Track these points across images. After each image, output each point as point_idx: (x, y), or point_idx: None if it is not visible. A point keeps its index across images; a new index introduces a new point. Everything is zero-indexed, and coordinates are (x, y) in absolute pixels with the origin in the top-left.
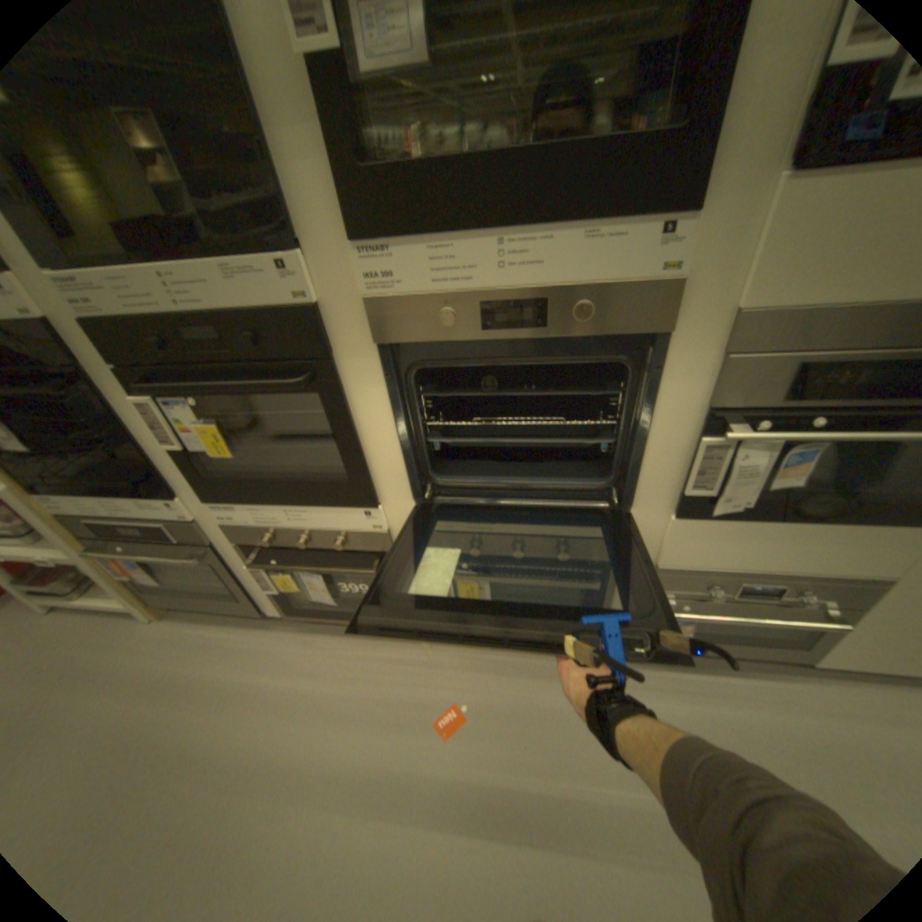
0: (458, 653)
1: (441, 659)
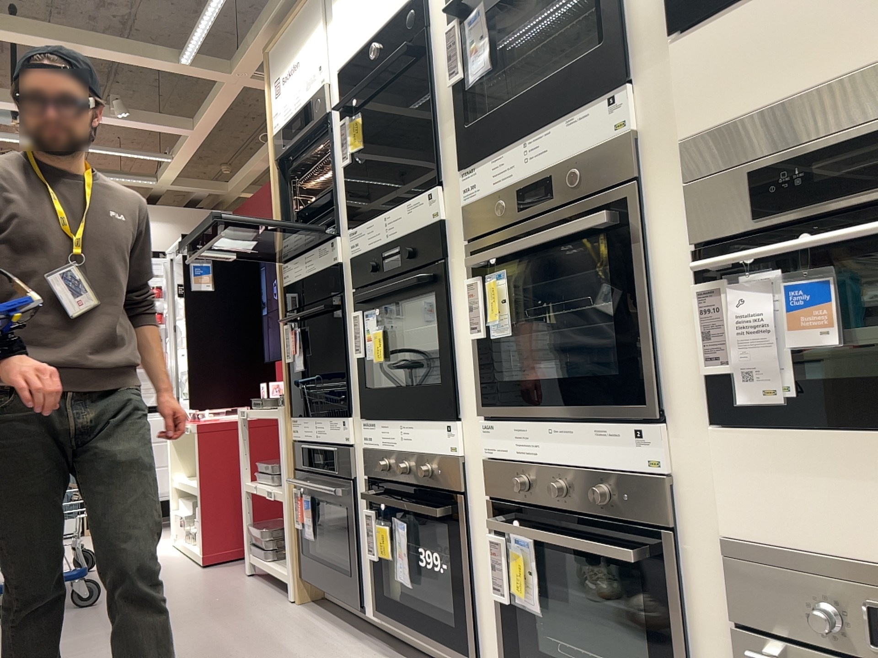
0: None
1: None
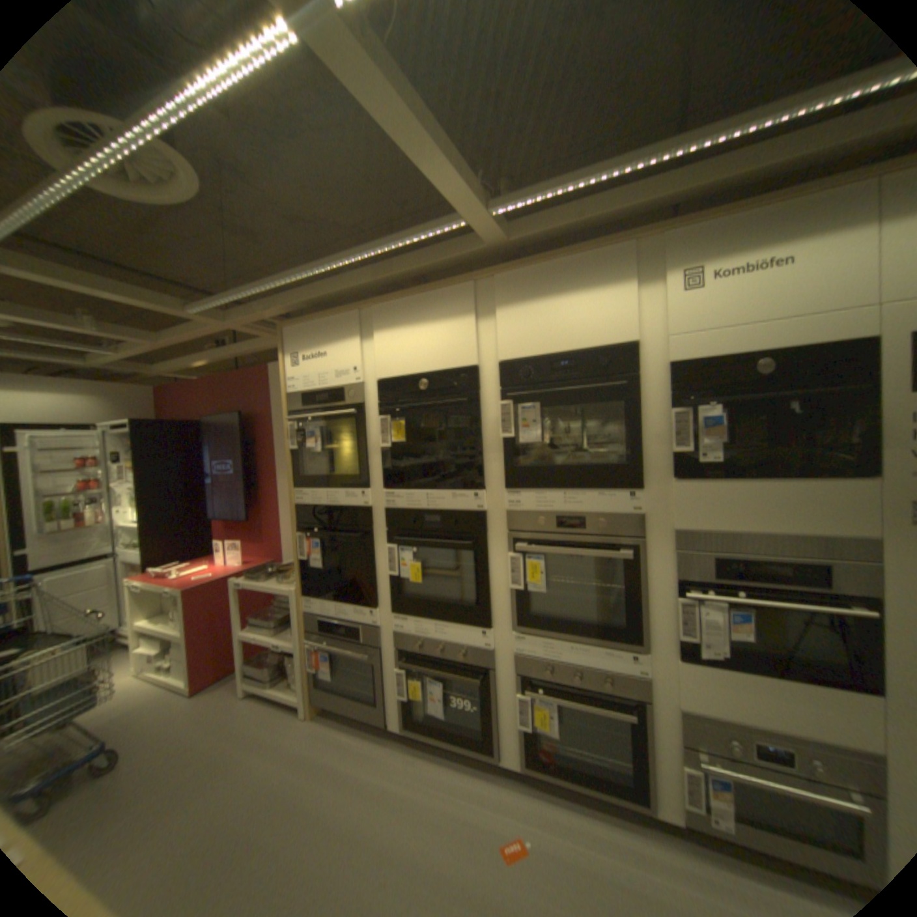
0: (530, 804)
1: (515, 805)
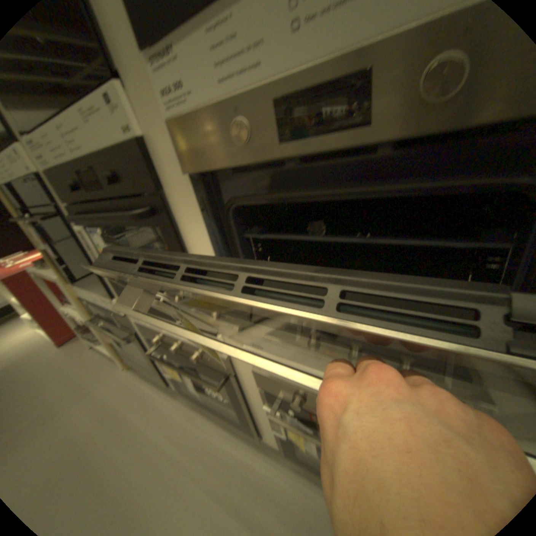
0: (292, 480)
1: (276, 480)
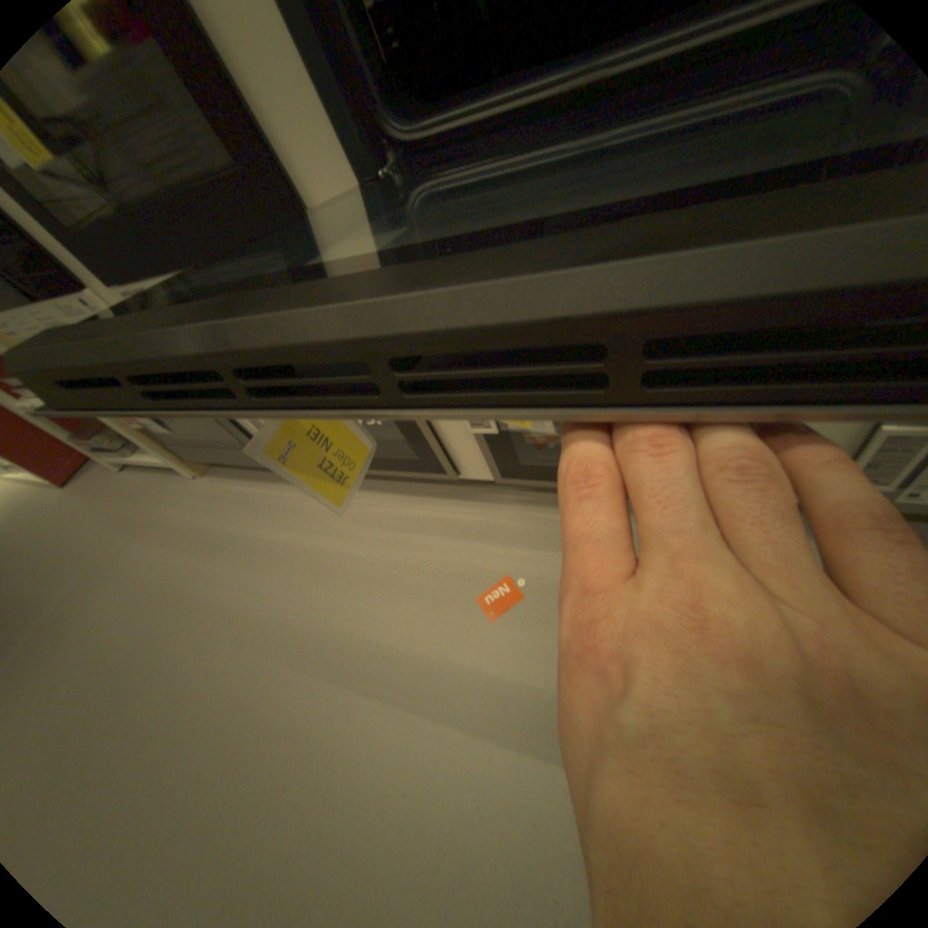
0: (519, 511)
1: (496, 518)
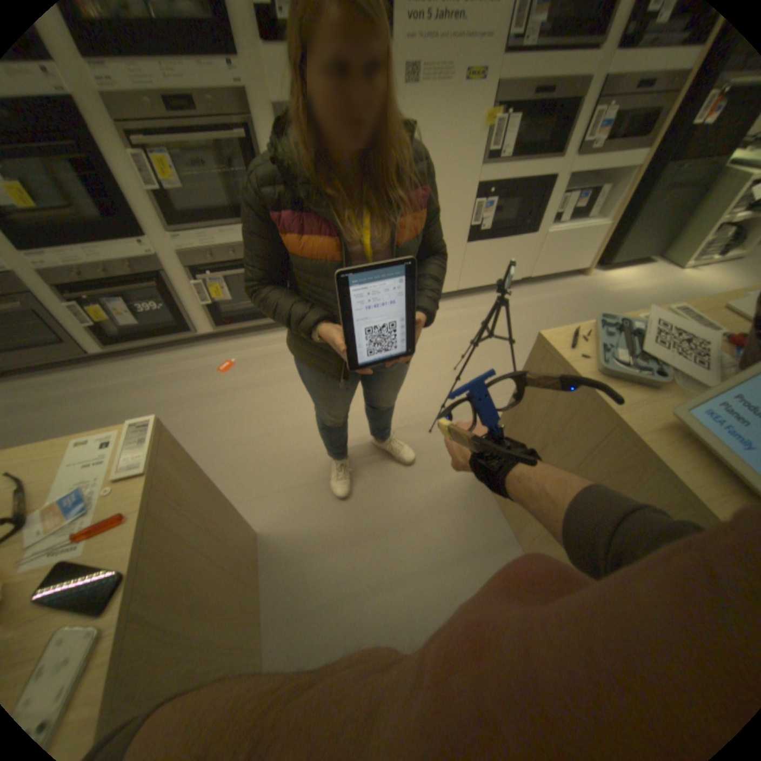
0: (226, 345)
1: (217, 349)
